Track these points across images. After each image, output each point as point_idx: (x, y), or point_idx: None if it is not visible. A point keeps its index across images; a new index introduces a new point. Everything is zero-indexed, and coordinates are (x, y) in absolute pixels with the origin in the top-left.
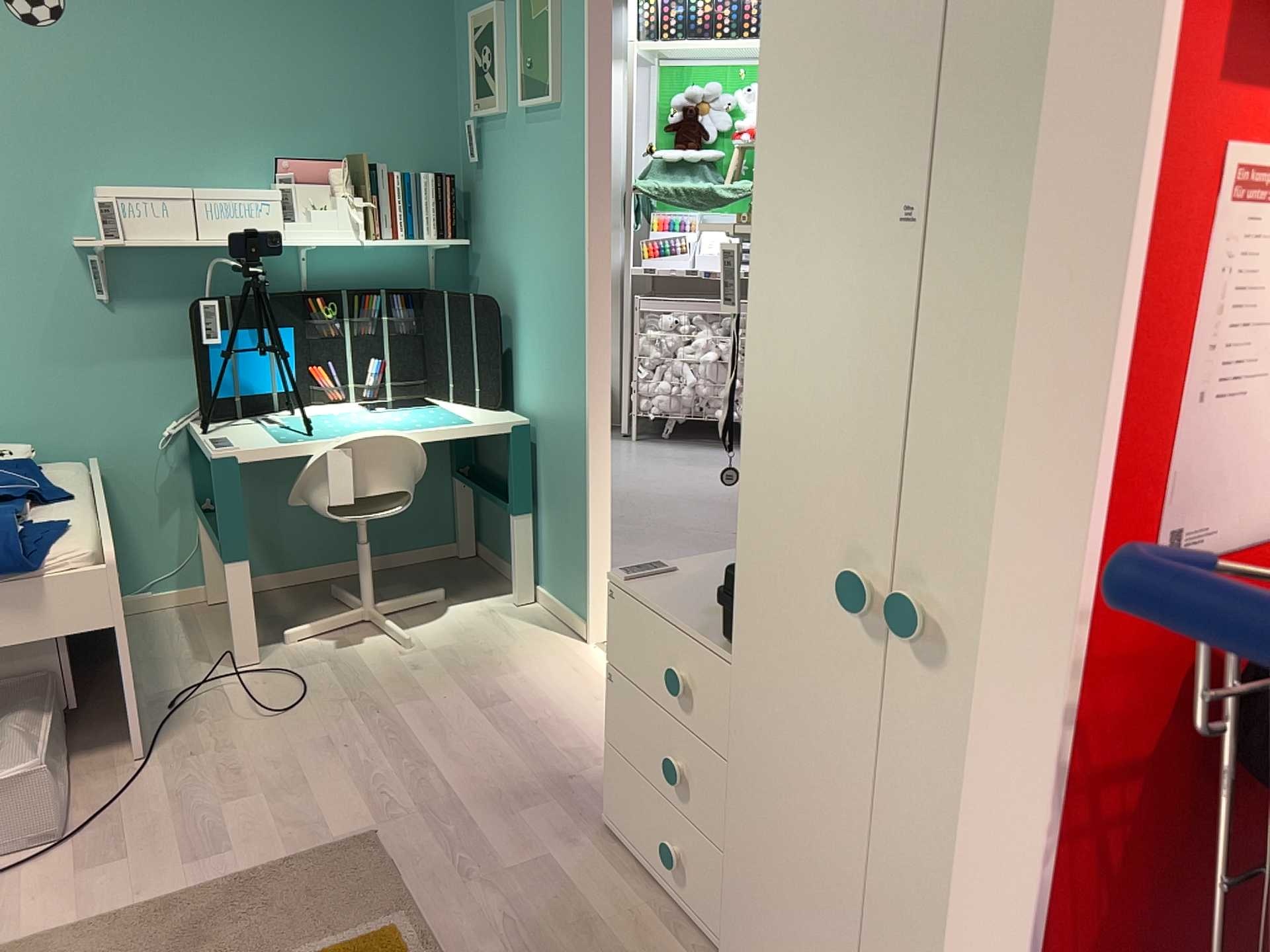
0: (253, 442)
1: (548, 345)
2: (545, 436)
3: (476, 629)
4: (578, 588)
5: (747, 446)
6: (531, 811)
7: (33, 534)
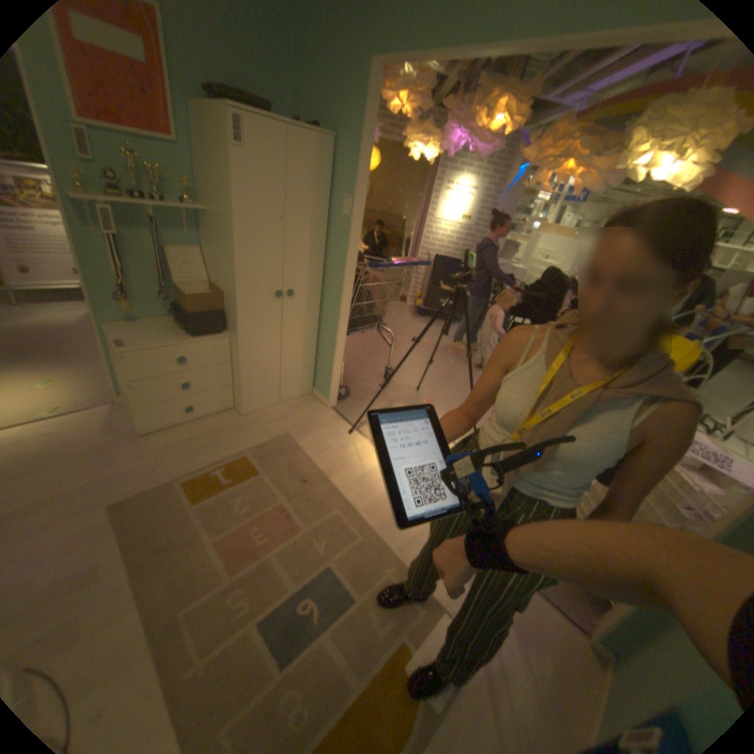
0: None
1: None
2: None
3: None
4: None
5: (237, 276)
6: (117, 458)
7: None
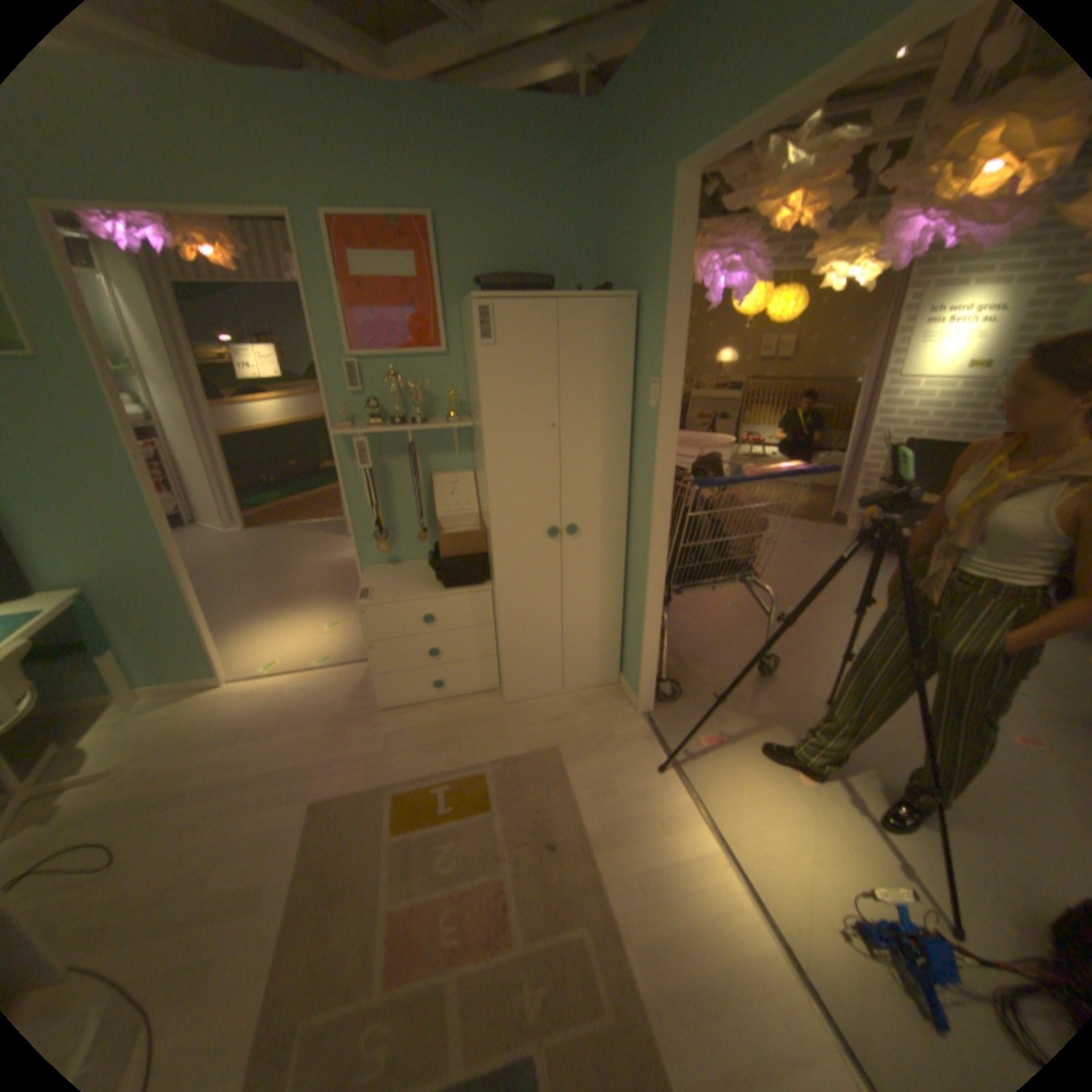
0: None
1: (85, 533)
2: (104, 594)
3: (132, 735)
4: (192, 665)
5: (491, 510)
6: (348, 735)
7: None
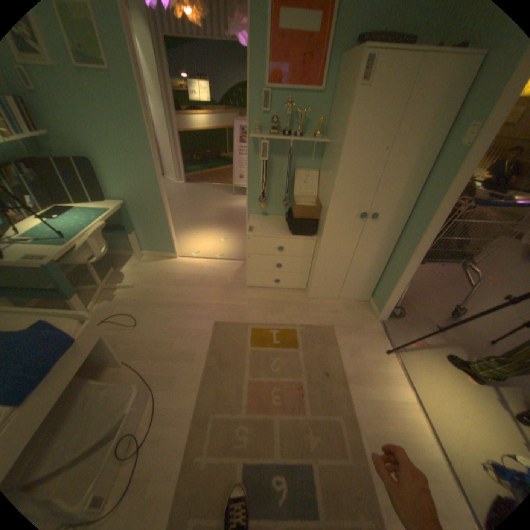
0: (45, 251)
1: (126, 173)
2: (132, 205)
3: (141, 271)
4: (166, 245)
5: (332, 196)
6: (232, 294)
7: (48, 332)
